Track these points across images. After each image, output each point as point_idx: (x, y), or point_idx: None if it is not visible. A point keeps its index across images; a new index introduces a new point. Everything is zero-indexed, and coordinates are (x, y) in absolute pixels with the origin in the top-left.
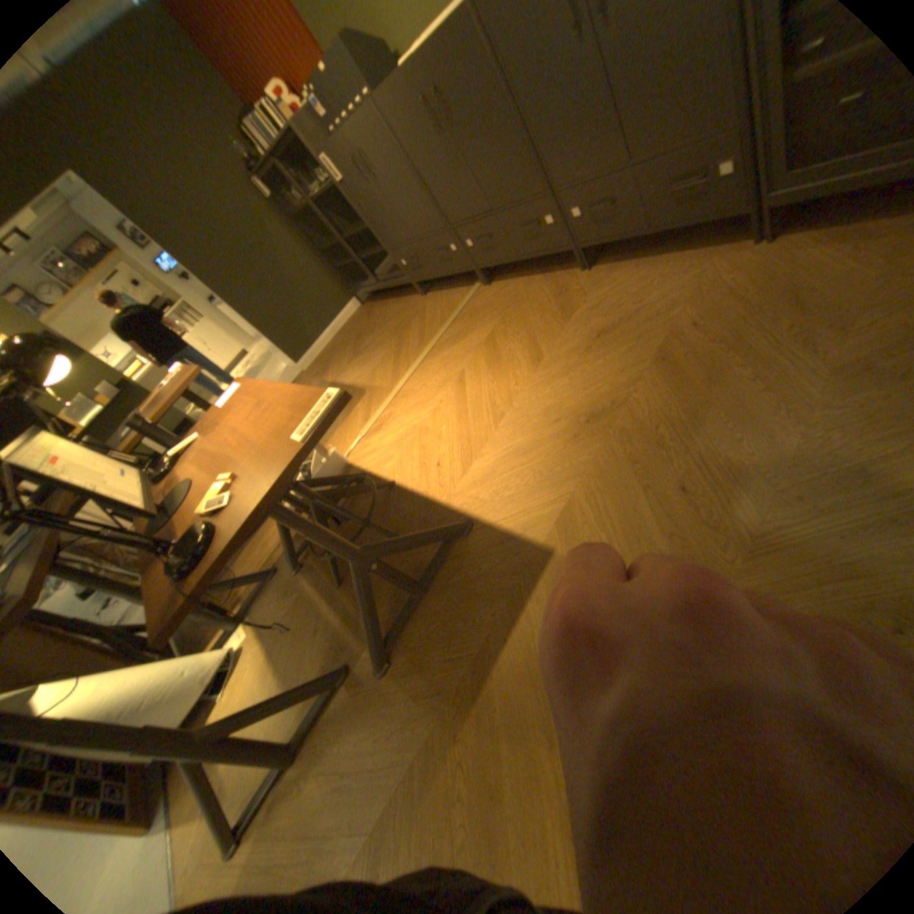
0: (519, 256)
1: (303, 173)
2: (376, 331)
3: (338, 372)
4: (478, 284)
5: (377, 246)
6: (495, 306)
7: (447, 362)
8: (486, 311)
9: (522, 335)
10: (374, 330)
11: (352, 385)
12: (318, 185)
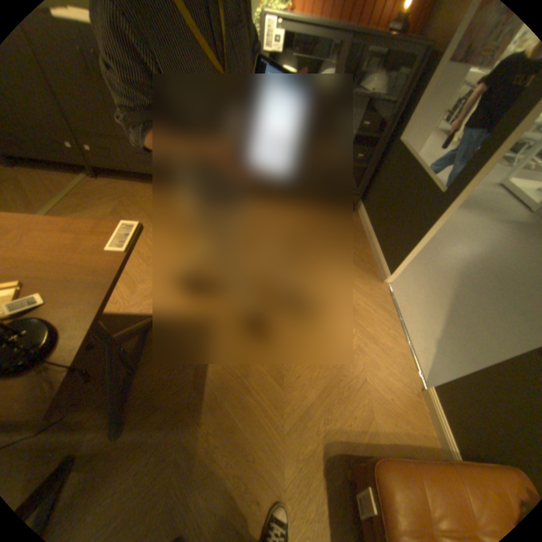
0: (129, 168)
1: None
2: None
3: None
4: (83, 175)
5: None
6: (109, 193)
7: None
8: (101, 194)
9: (142, 213)
10: None
11: None
12: None
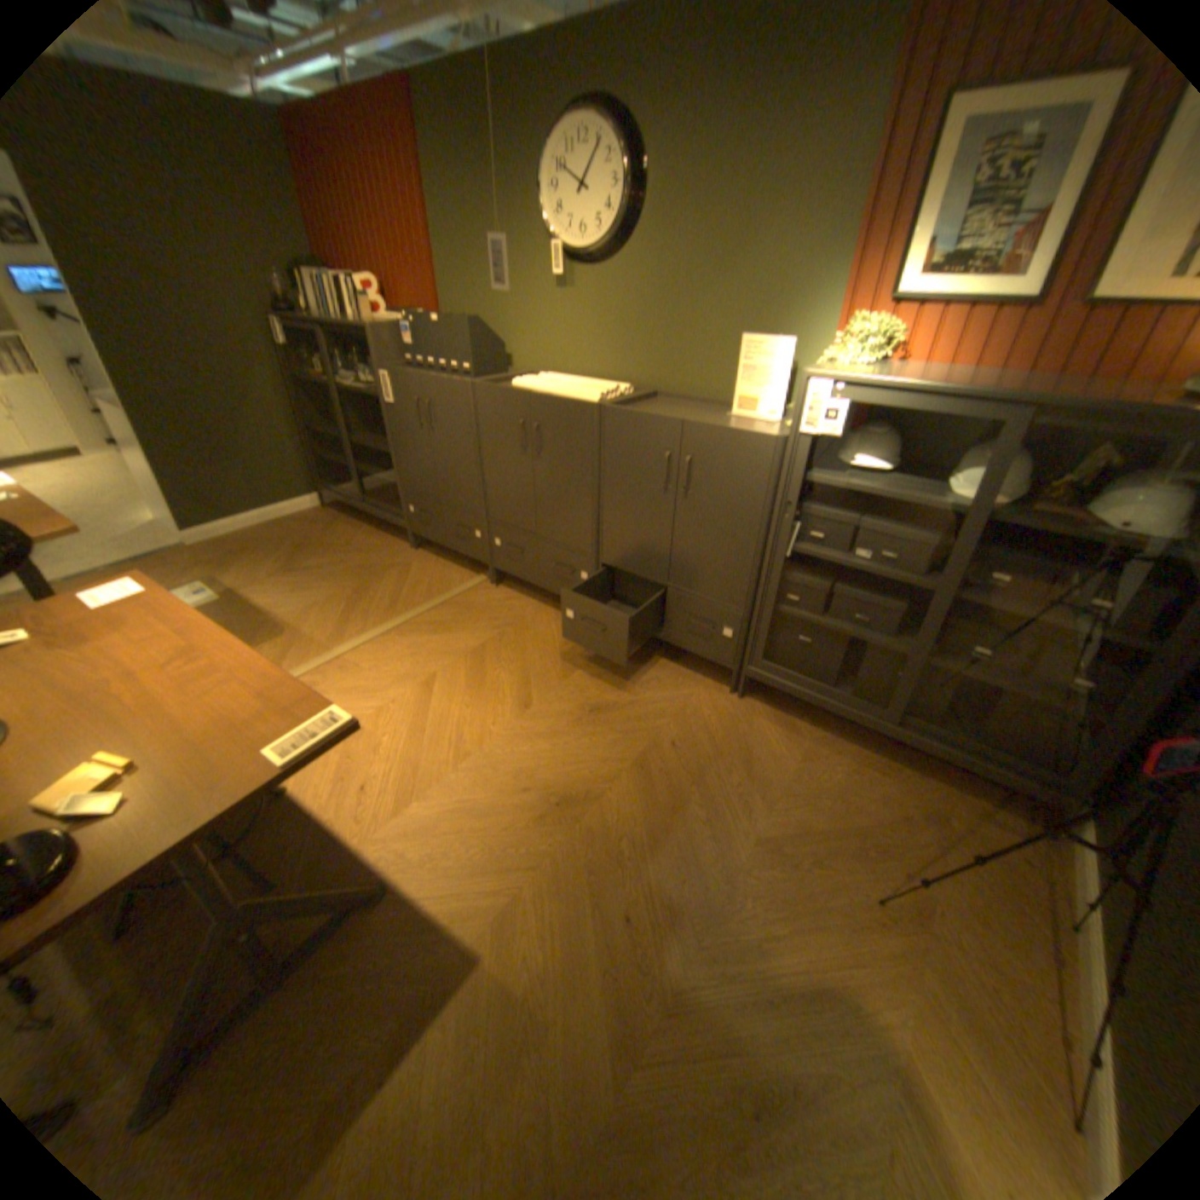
0: (540, 584)
1: (341, 353)
2: (331, 555)
3: (248, 580)
4: (484, 579)
5: (387, 473)
6: (495, 616)
7: (417, 653)
8: (483, 615)
9: (515, 667)
10: (329, 552)
11: (264, 611)
12: (354, 378)
